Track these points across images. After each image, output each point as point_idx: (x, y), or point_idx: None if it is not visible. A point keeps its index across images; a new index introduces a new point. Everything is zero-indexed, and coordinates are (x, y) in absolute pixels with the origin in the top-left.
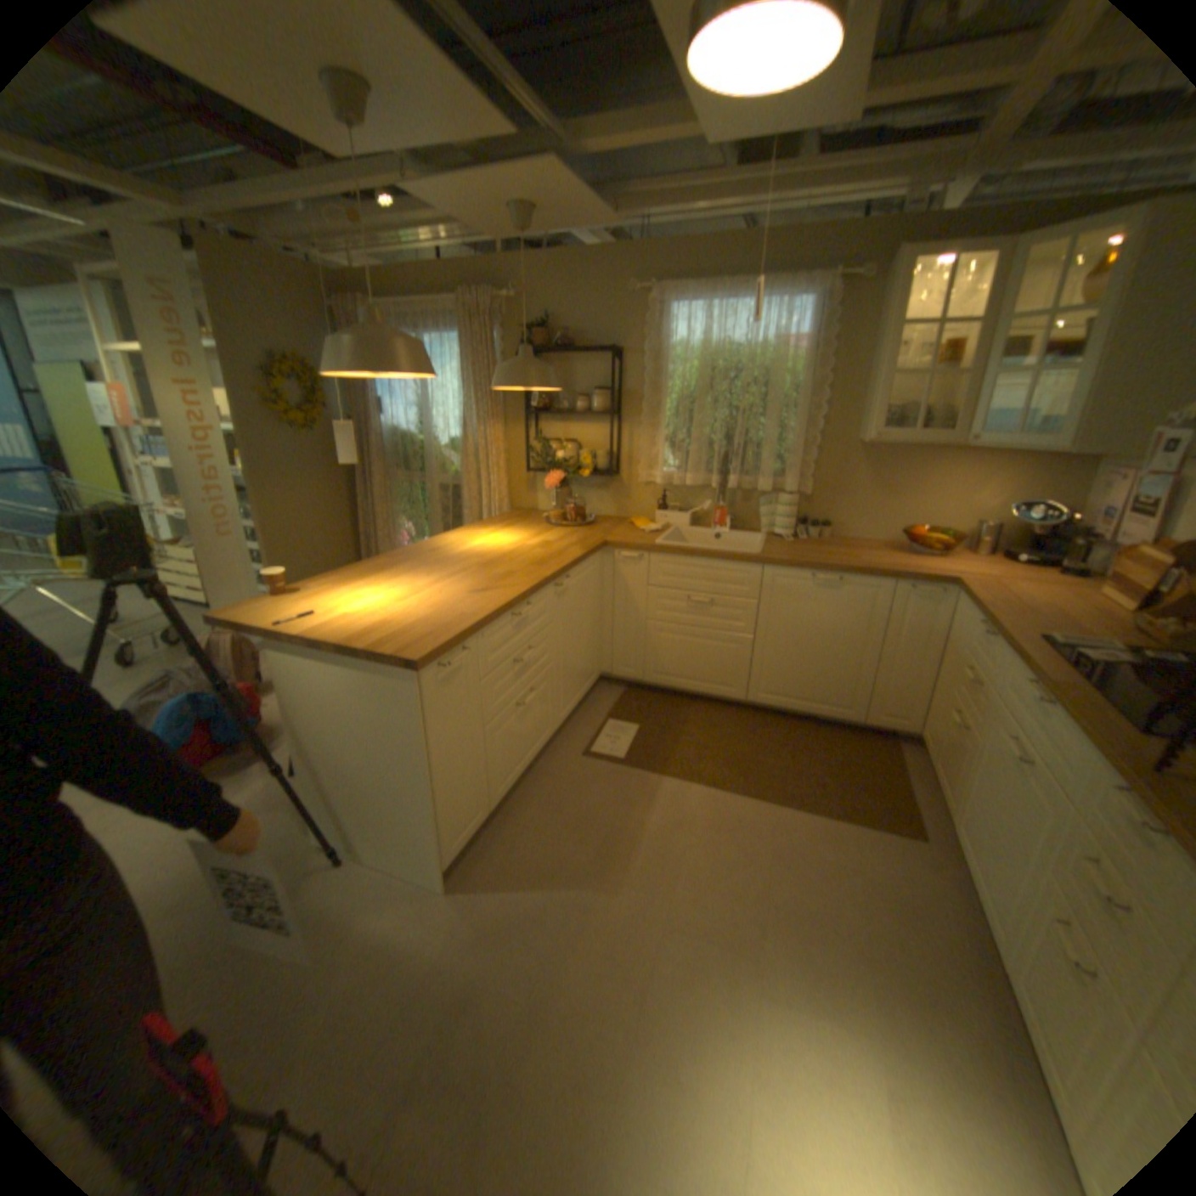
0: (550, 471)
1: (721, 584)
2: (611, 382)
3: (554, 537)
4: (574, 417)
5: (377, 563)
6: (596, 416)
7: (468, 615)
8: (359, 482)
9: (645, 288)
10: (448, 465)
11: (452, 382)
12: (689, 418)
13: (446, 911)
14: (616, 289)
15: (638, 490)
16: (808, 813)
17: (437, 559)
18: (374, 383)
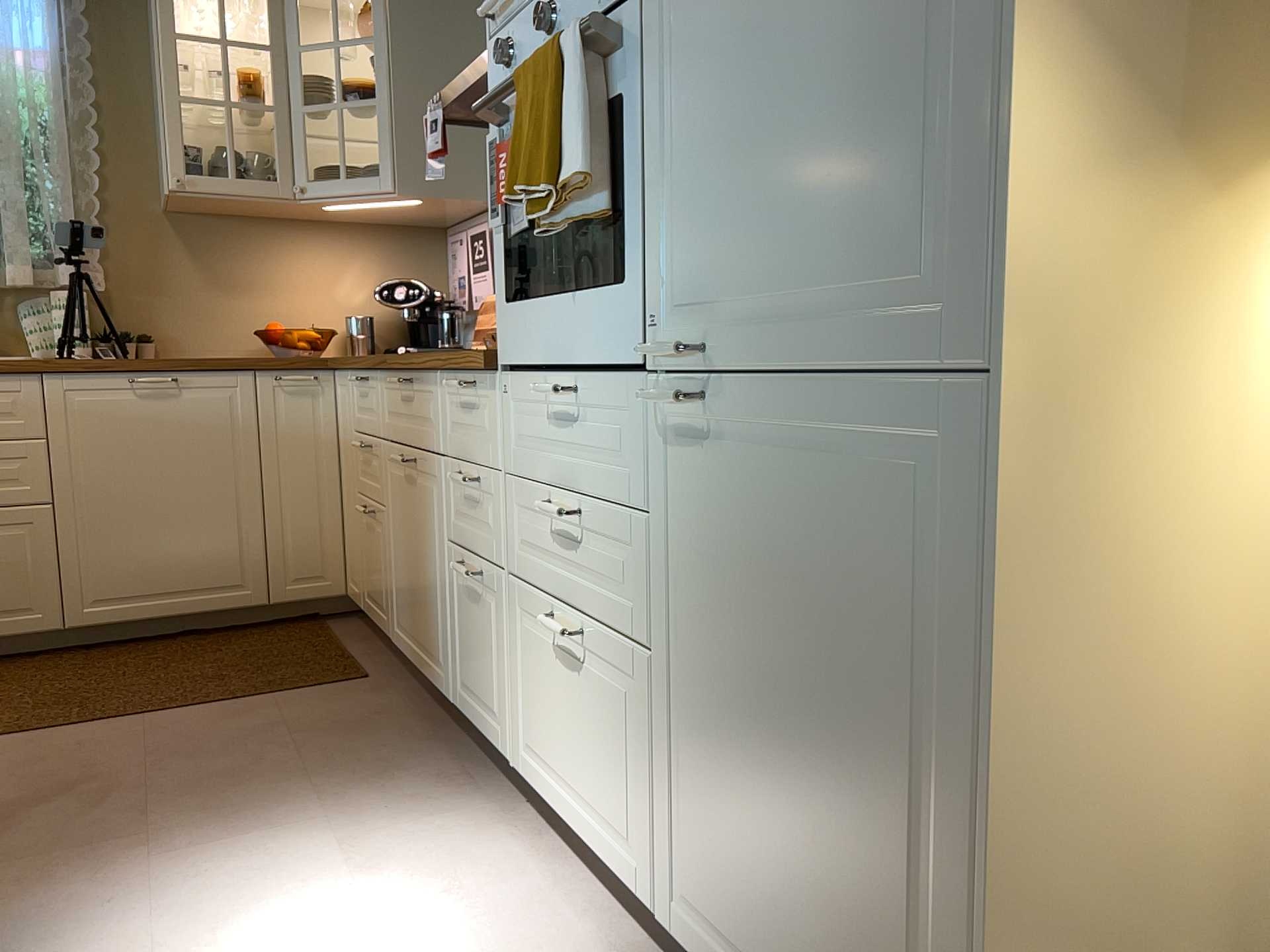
0: None
1: None
2: None
3: None
4: None
5: None
6: None
7: None
8: None
9: None
10: None
11: None
12: None
13: None
14: None
15: None
16: (200, 705)
17: None
18: None
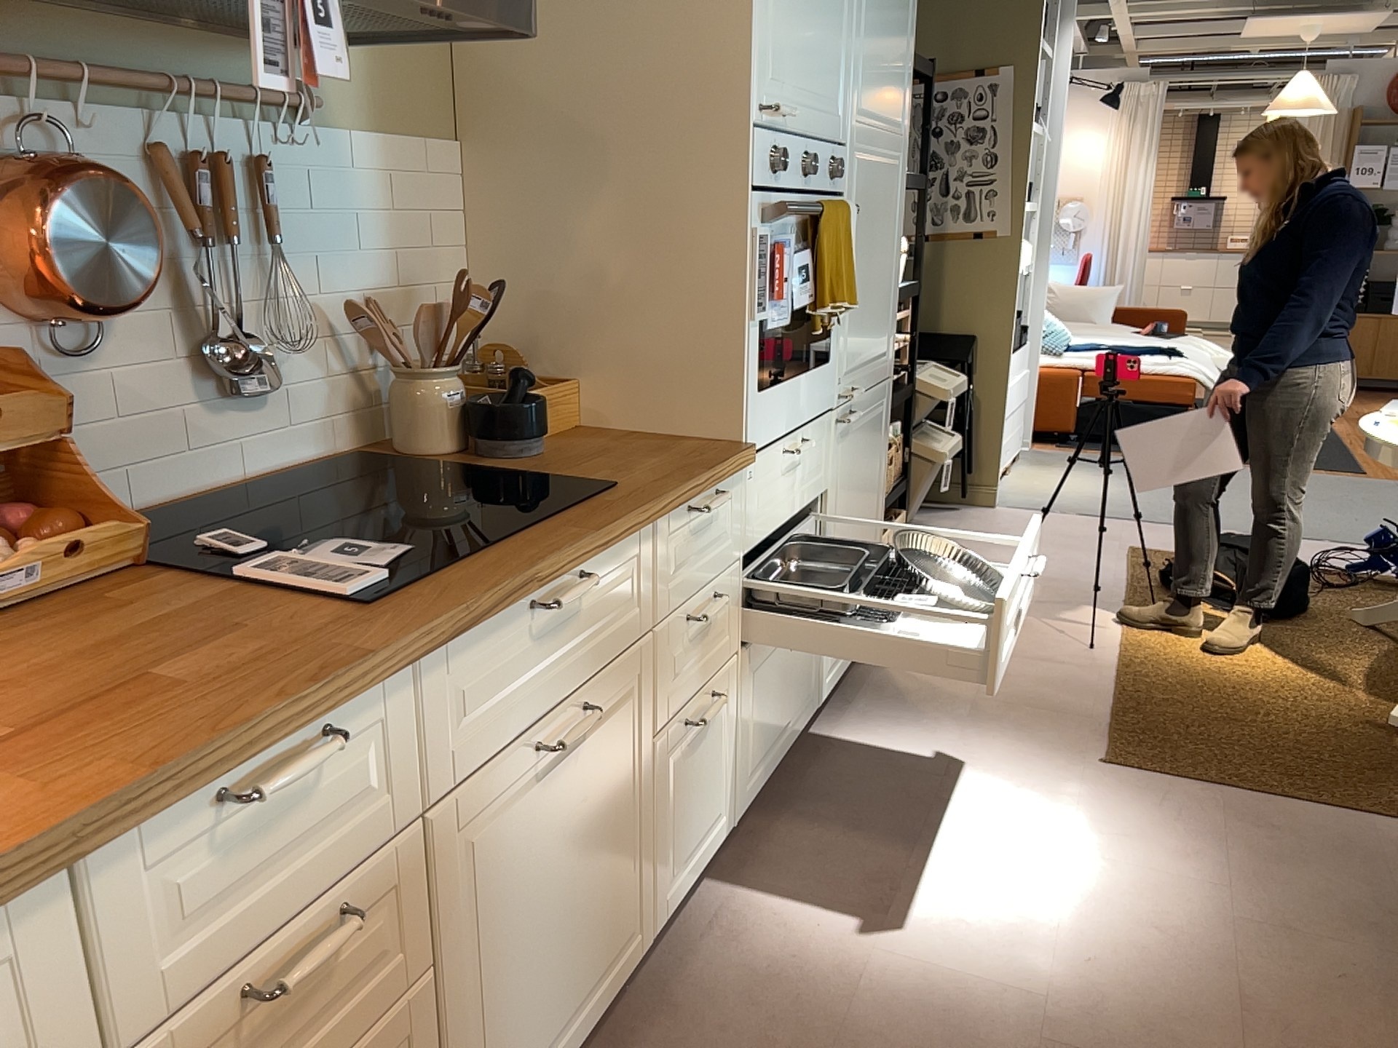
0: None
1: None
2: None
3: None
4: None
5: None
6: None
7: None
8: None
9: None
10: None
11: None
12: None
13: None
14: None
15: None
16: None
17: None
18: None
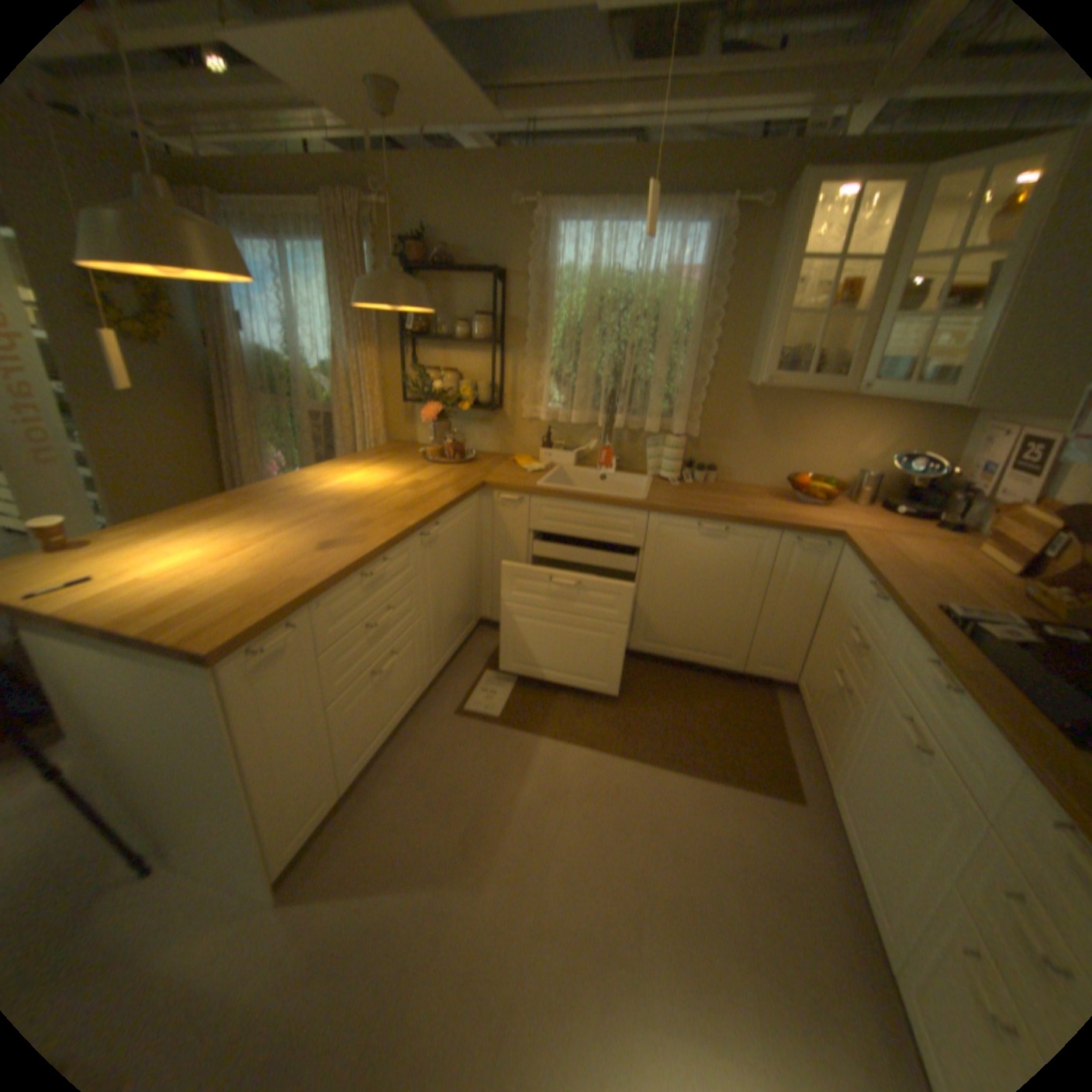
0: (428, 401)
1: (605, 529)
2: (495, 306)
3: (429, 474)
4: (455, 343)
5: (211, 503)
6: (479, 344)
7: (301, 578)
8: (220, 404)
9: (532, 202)
10: (319, 389)
11: (320, 296)
12: (577, 350)
13: (277, 926)
14: (500, 202)
15: (523, 425)
16: (688, 774)
17: (287, 500)
18: (232, 294)
